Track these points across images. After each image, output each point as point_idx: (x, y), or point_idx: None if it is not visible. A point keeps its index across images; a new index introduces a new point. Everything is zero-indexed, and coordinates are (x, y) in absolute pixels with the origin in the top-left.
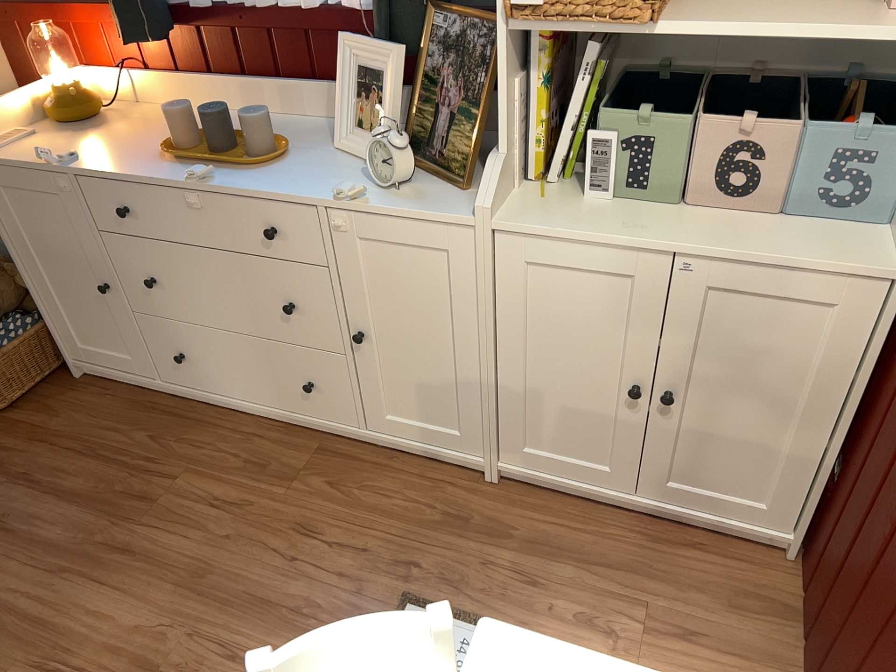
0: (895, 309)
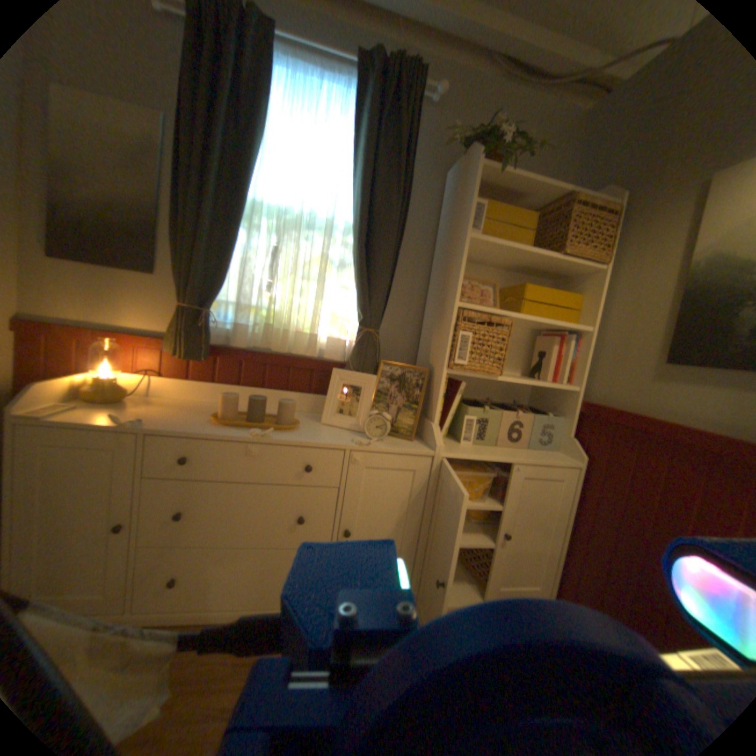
0: (587, 479)
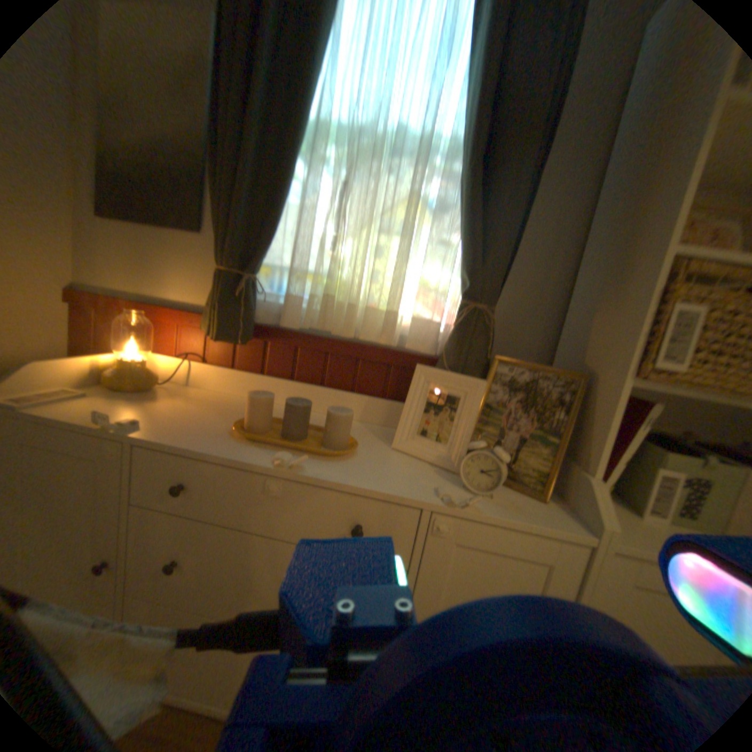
0: None
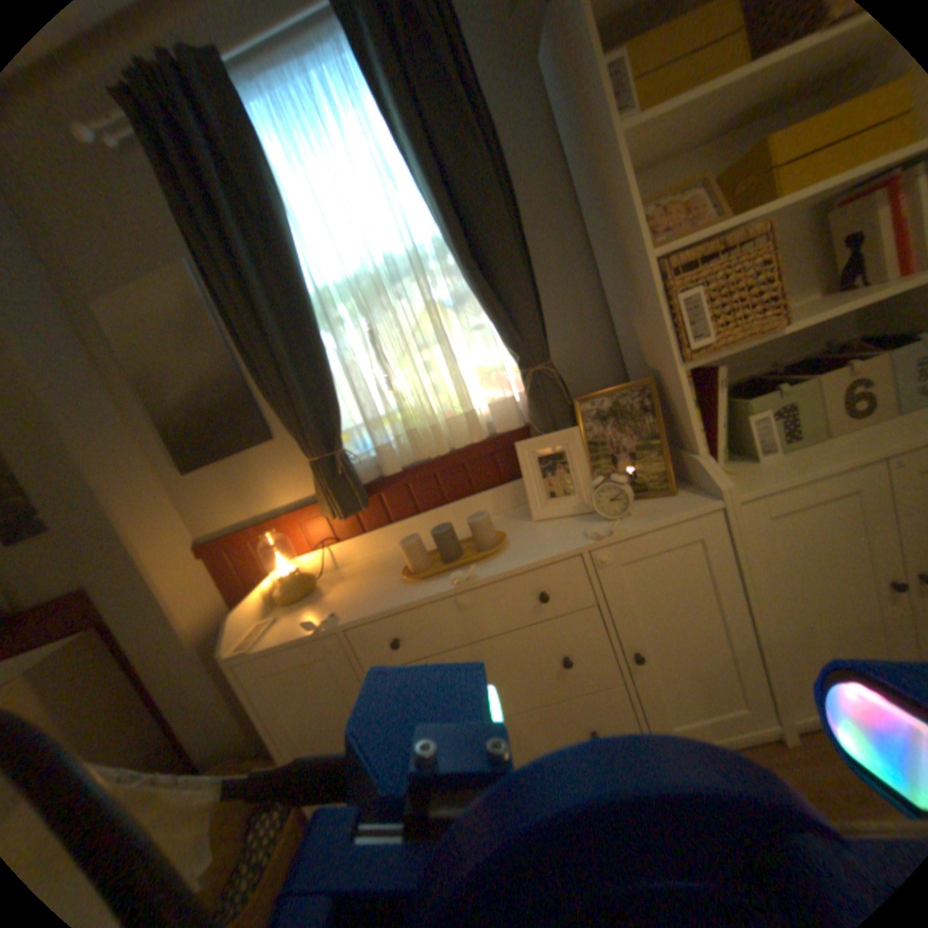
0: None
